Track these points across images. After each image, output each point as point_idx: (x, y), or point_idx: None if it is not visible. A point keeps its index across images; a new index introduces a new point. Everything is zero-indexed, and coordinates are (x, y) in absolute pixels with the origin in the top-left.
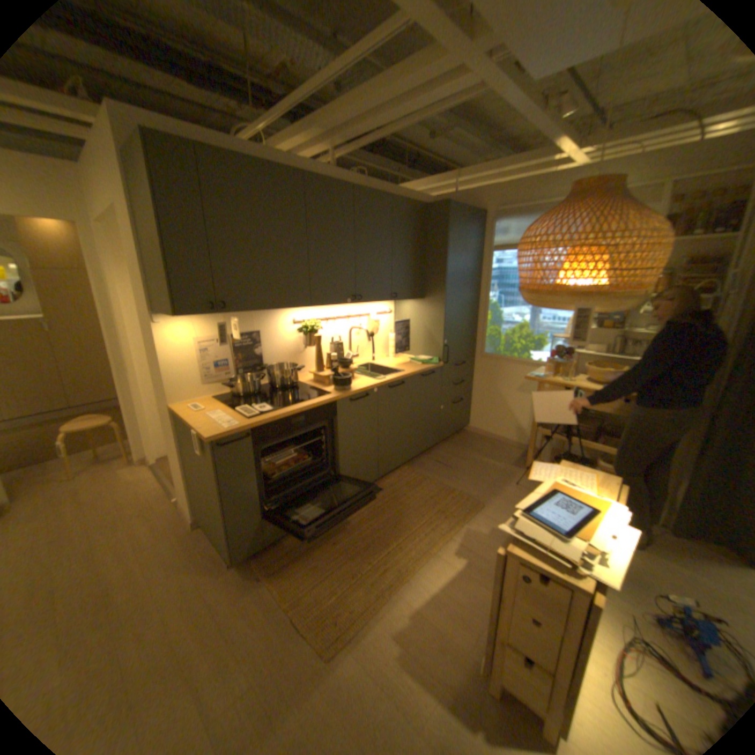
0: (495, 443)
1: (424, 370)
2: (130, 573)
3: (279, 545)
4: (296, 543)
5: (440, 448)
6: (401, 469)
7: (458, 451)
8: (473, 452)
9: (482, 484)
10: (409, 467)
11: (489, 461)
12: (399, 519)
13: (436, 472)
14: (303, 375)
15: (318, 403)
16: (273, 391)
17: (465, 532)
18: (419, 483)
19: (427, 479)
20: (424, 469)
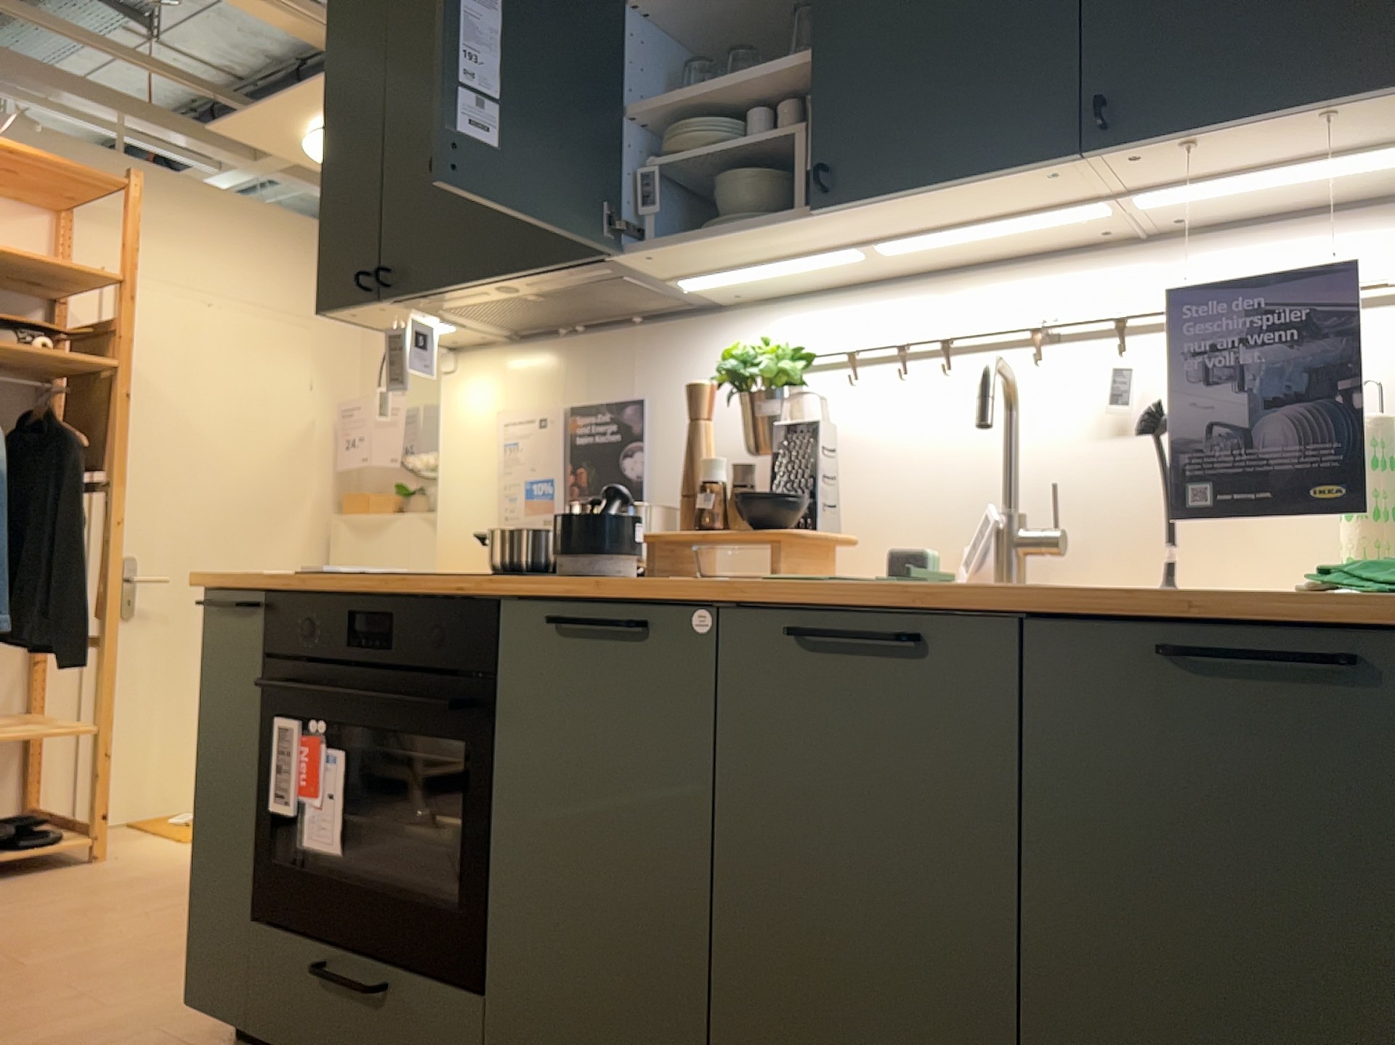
0: None
1: (1212, 611)
2: None
3: None
4: None
5: None
6: None
7: None
8: None
9: None
10: None
11: None
12: None
13: None
14: None
15: (441, 588)
16: None
17: None
18: None
19: None
20: None
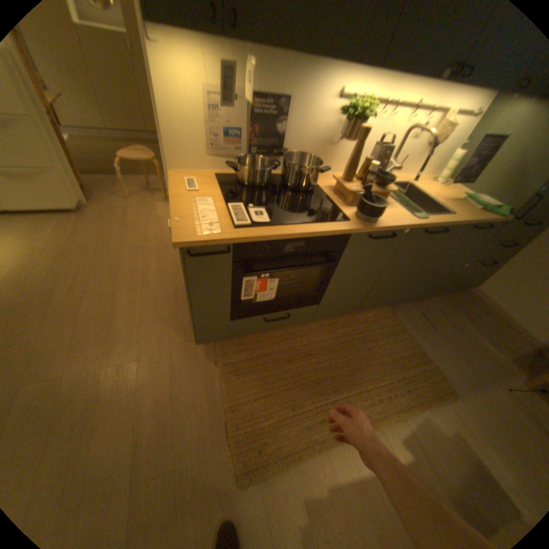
0: (501, 322)
1: (485, 221)
2: (133, 303)
3: (244, 337)
4: (259, 343)
5: (434, 300)
6: (383, 308)
7: (453, 313)
8: (470, 322)
9: (467, 368)
10: (392, 308)
11: (486, 343)
12: (361, 366)
13: (419, 328)
14: (325, 176)
15: (329, 231)
16: (283, 188)
17: (425, 421)
18: (395, 333)
19: (406, 333)
20: (407, 318)
